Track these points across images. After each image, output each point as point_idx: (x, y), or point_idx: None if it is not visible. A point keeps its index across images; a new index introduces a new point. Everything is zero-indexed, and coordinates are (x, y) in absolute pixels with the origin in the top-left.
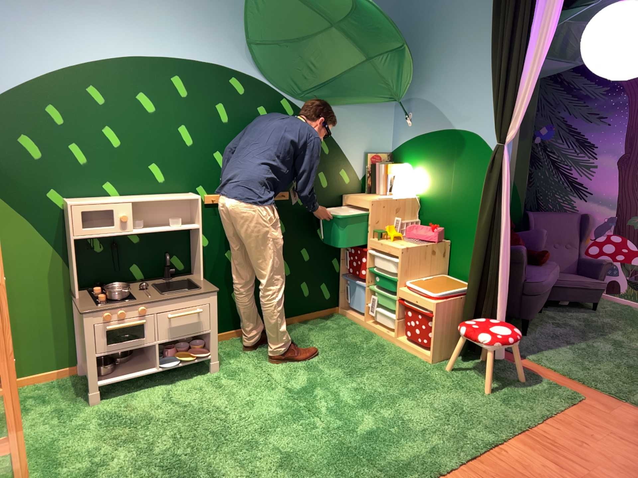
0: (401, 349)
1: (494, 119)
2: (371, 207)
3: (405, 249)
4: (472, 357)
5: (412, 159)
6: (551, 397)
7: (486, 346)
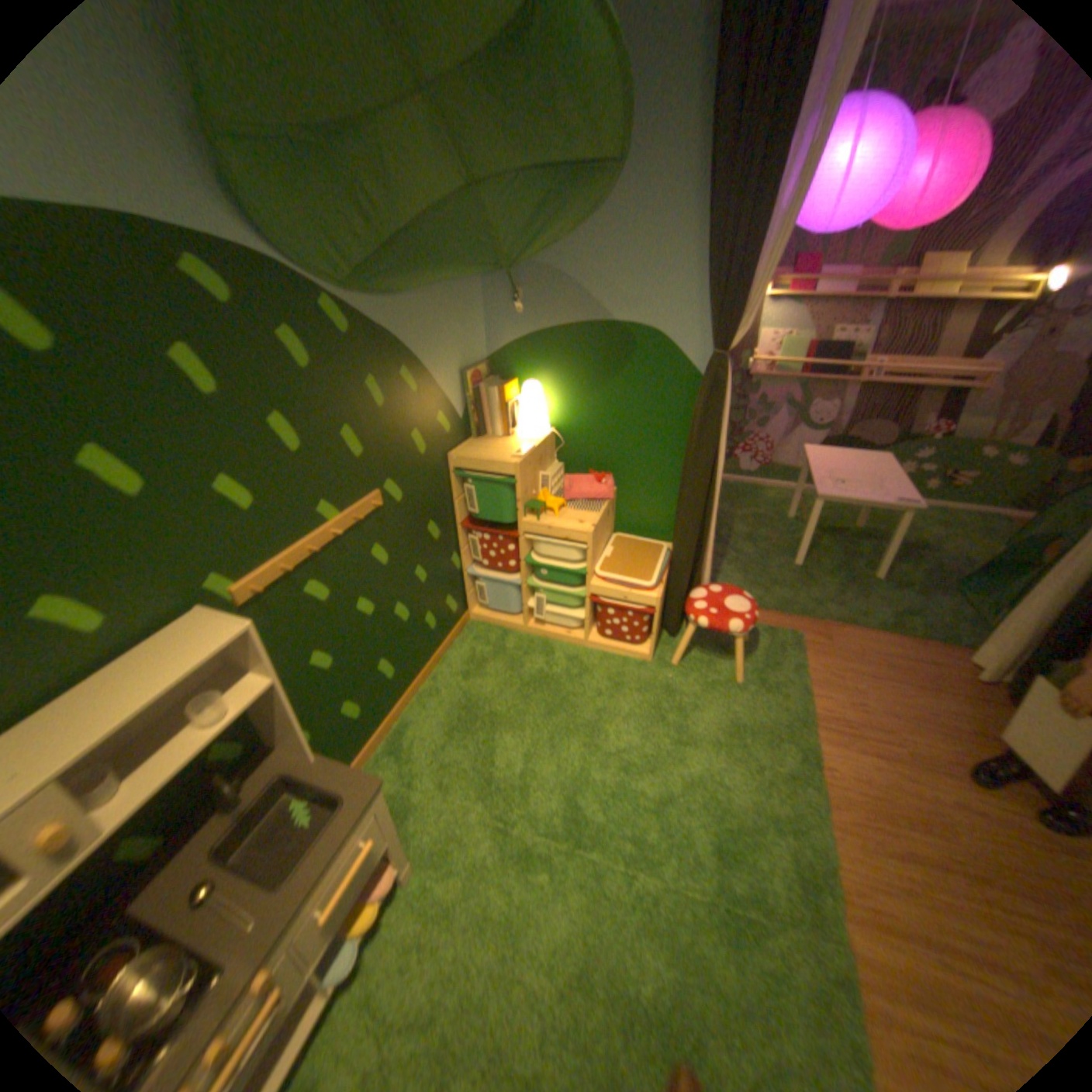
0: (598, 653)
1: (711, 312)
2: (518, 475)
3: (593, 531)
4: (683, 630)
5: (532, 372)
6: (784, 652)
7: (738, 635)
